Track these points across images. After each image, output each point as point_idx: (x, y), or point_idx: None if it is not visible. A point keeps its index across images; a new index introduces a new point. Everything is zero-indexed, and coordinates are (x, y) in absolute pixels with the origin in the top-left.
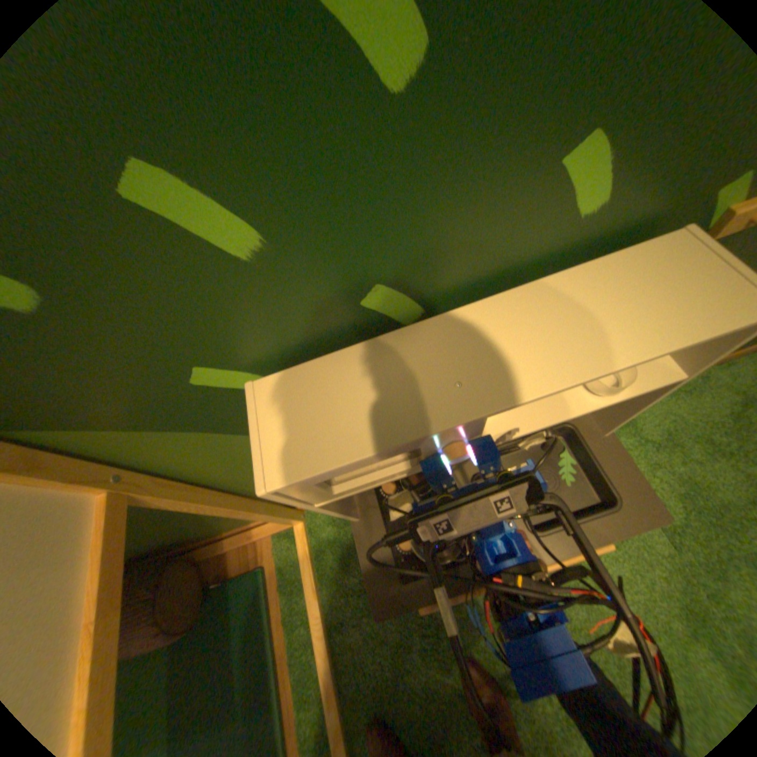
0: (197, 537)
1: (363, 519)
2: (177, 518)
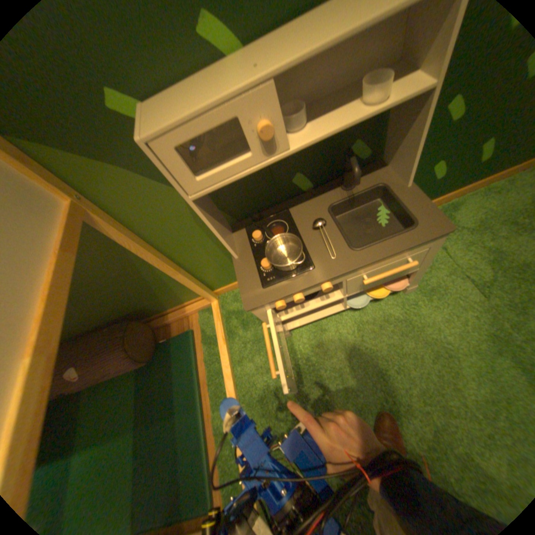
0: (150, 310)
1: (240, 256)
2: (132, 281)
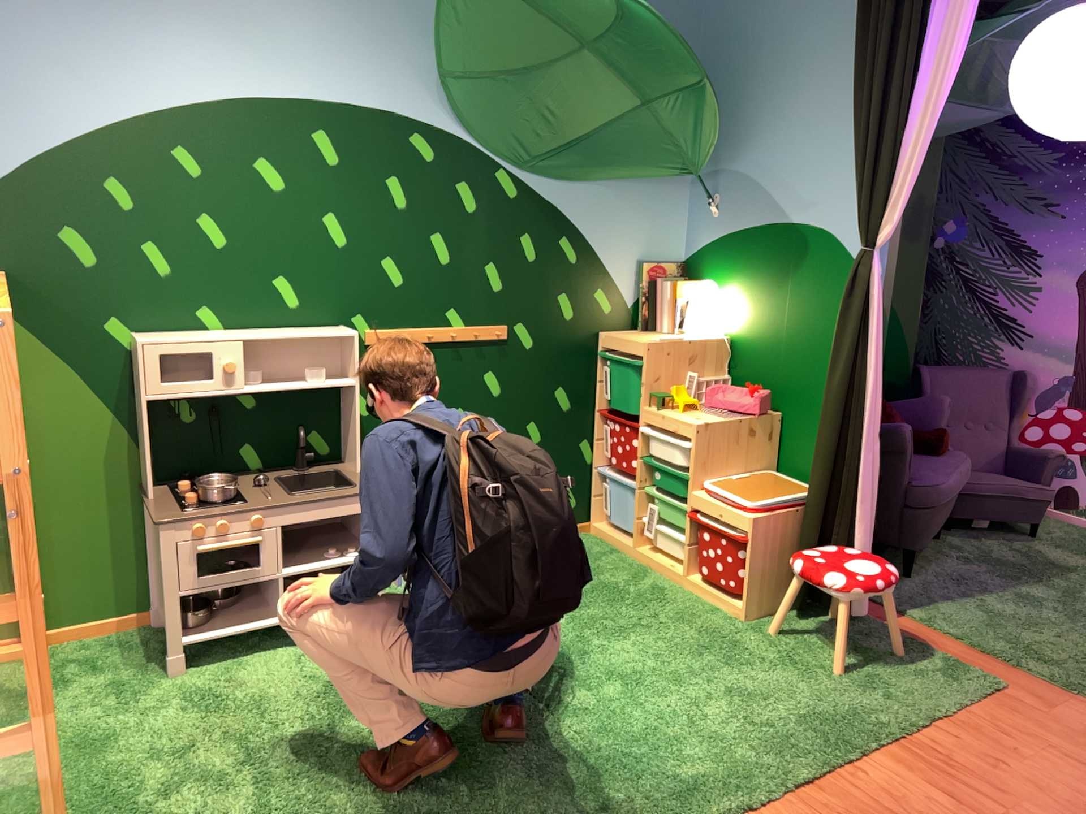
0: None
1: (165, 495)
2: None
